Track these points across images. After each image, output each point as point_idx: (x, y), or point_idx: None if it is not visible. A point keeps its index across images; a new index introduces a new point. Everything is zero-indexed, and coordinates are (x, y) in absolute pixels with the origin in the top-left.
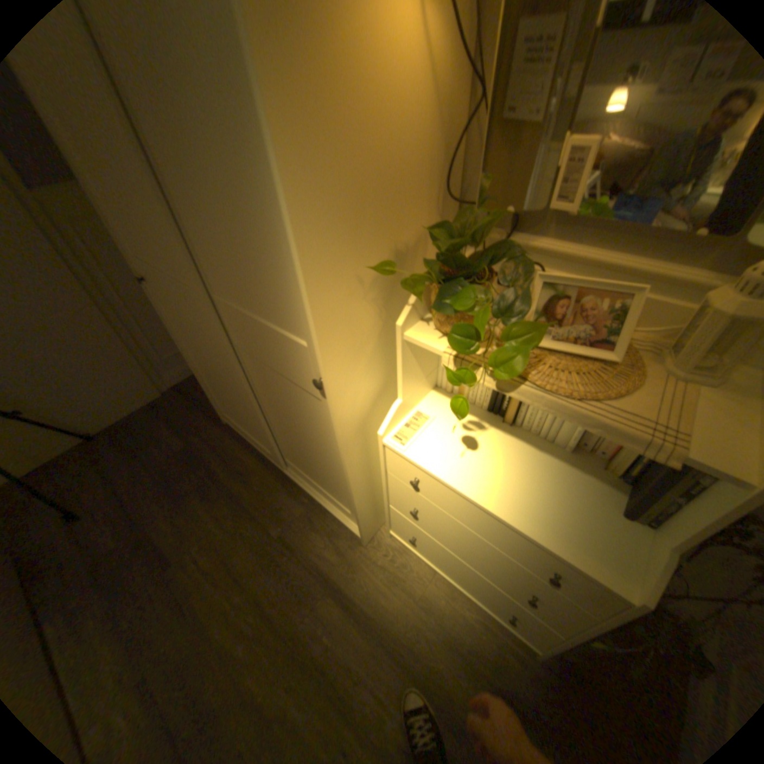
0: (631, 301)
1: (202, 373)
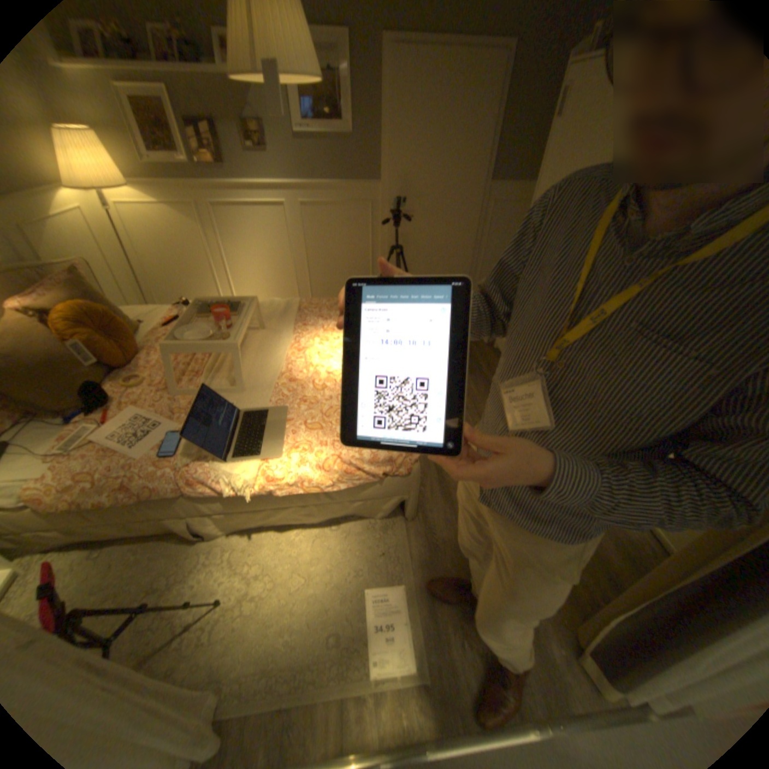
0: None
1: None
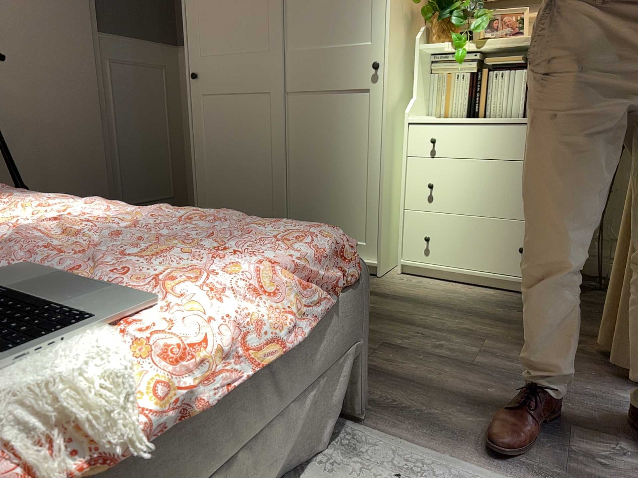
0: (523, 16)
1: (212, 167)
